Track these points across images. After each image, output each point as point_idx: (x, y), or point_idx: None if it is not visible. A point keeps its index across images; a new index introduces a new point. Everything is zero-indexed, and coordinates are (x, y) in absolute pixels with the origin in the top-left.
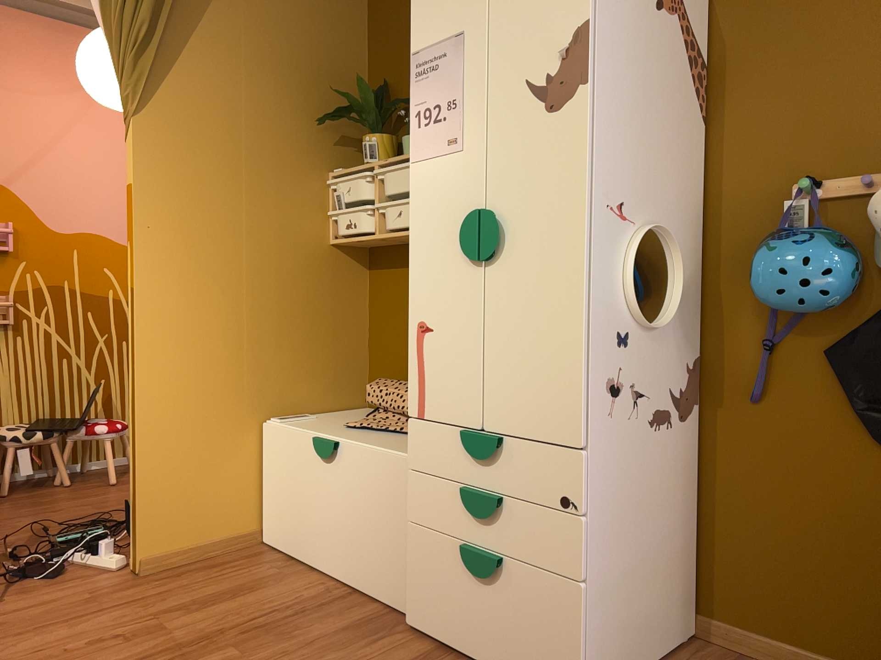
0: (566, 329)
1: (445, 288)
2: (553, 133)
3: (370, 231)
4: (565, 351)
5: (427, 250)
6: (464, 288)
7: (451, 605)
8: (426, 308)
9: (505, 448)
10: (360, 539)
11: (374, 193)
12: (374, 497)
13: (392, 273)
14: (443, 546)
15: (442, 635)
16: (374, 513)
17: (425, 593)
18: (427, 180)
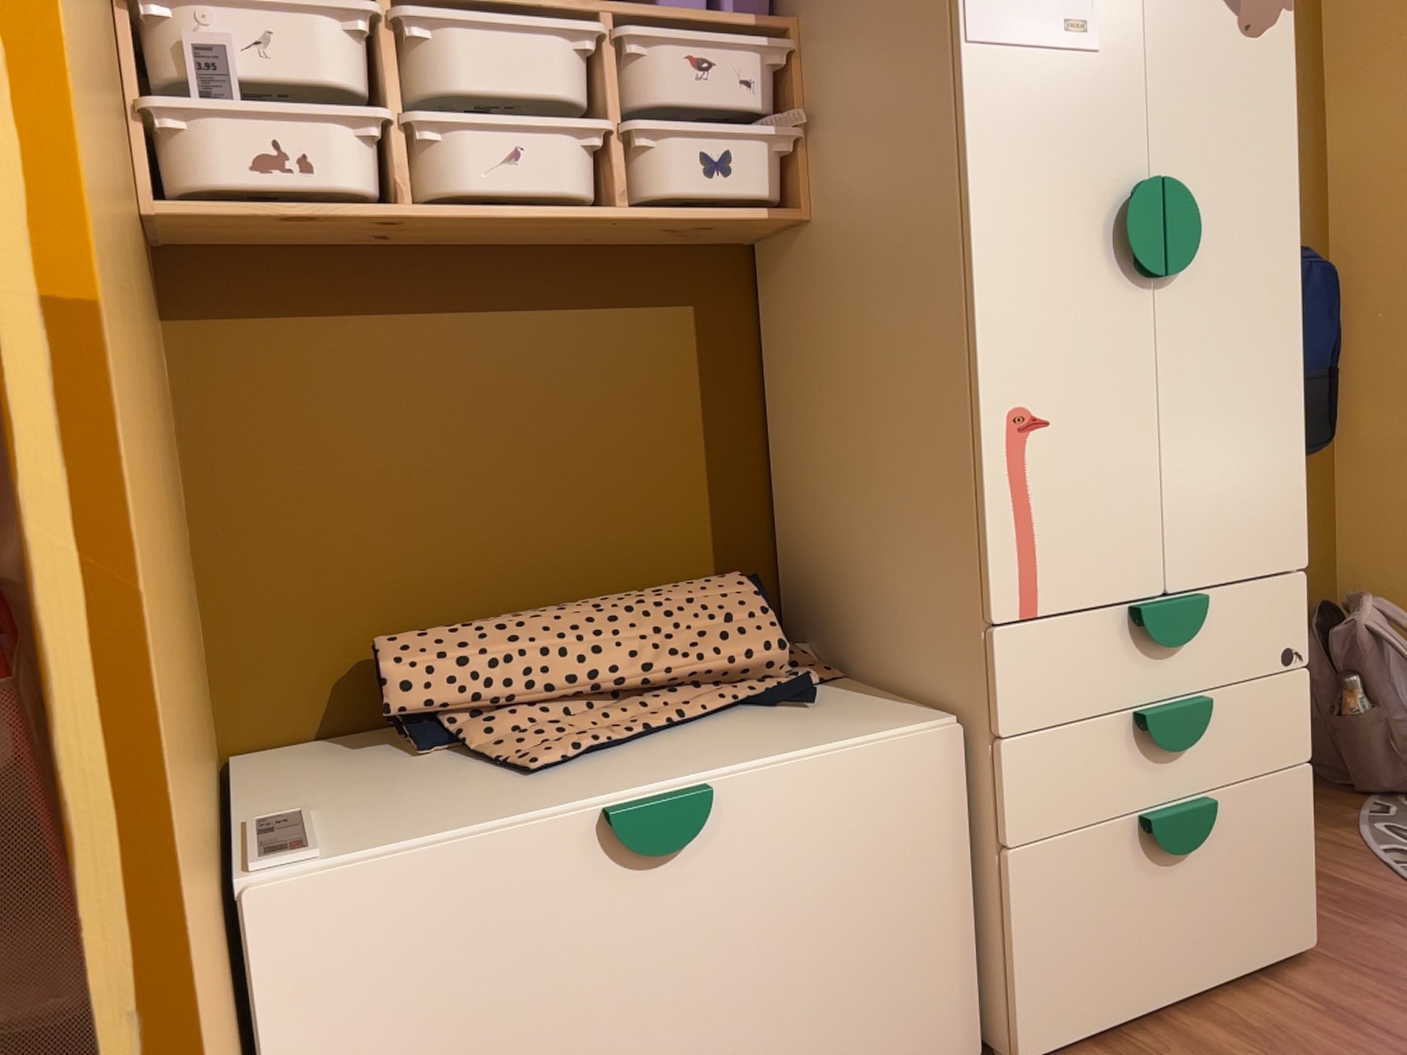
0: (1281, 392)
1: (1075, 335)
2: (1253, 74)
3: (364, 197)
4: (1282, 426)
5: (1027, 253)
6: (1118, 333)
7: (1121, 944)
8: (1034, 378)
9: (1207, 609)
10: (814, 992)
11: (394, 81)
12: (855, 865)
13: (303, 334)
14: (1098, 848)
15: (1106, 1015)
16: (857, 903)
17: (1064, 966)
18: (1018, 96)
